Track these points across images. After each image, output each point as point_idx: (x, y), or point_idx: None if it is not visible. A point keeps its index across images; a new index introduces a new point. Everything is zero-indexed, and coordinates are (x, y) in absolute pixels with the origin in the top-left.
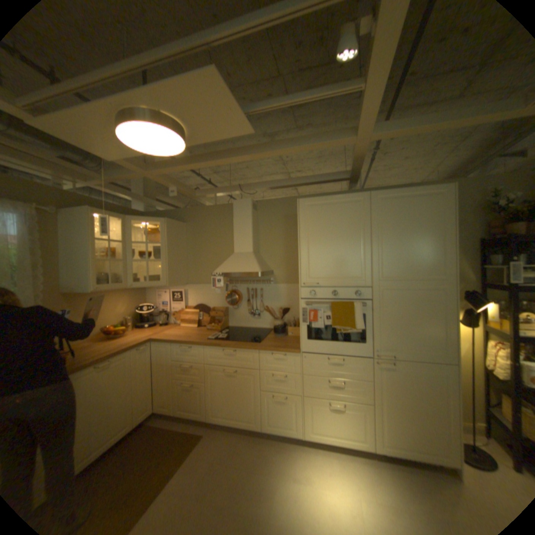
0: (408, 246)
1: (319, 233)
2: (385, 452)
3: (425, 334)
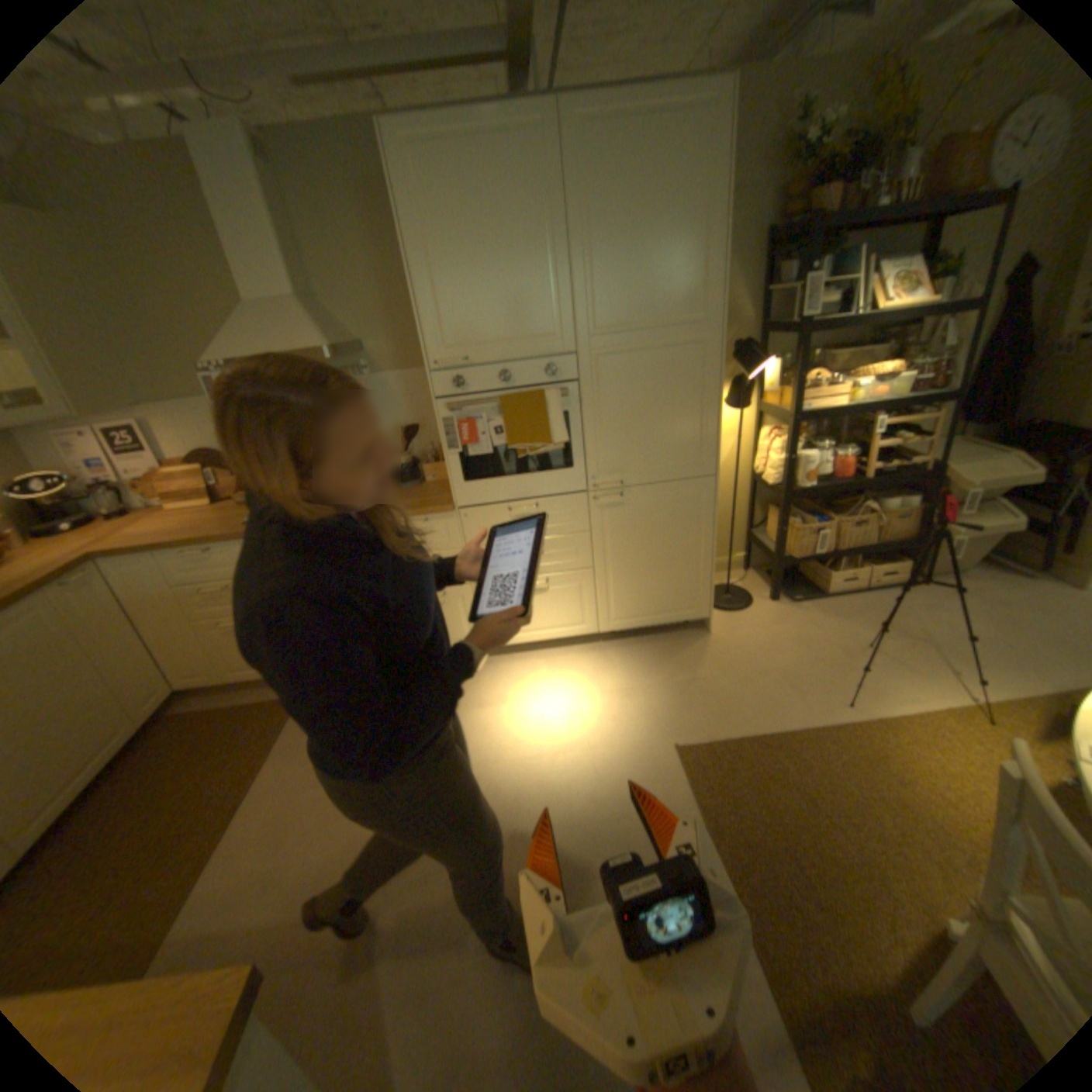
0: (641, 249)
1: (449, 225)
2: (611, 627)
3: (668, 432)
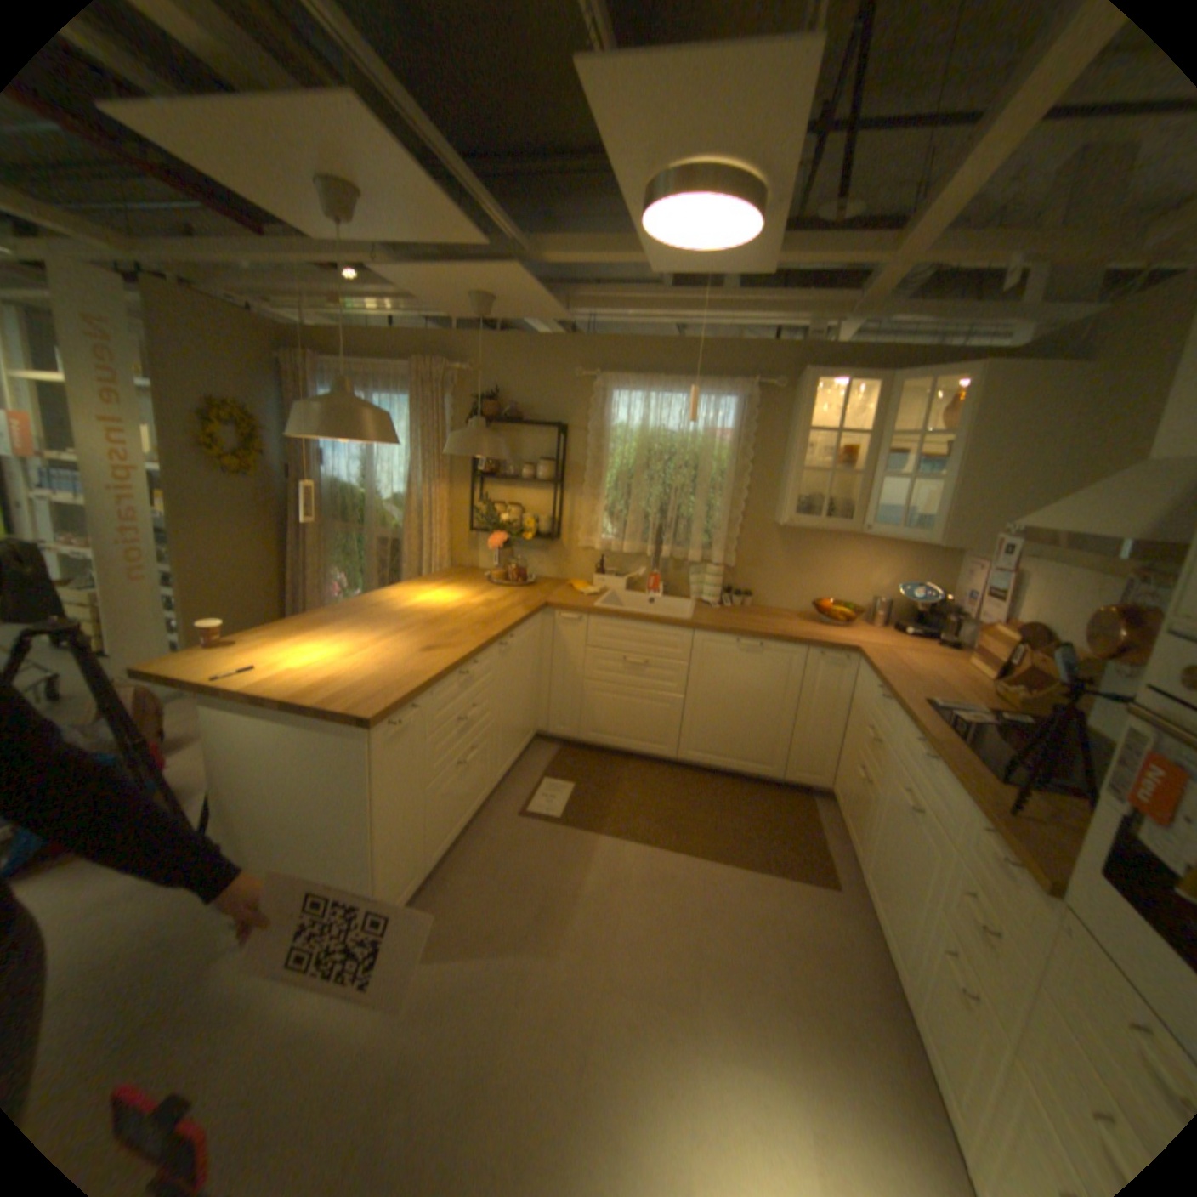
0: None
1: None
2: None
3: None
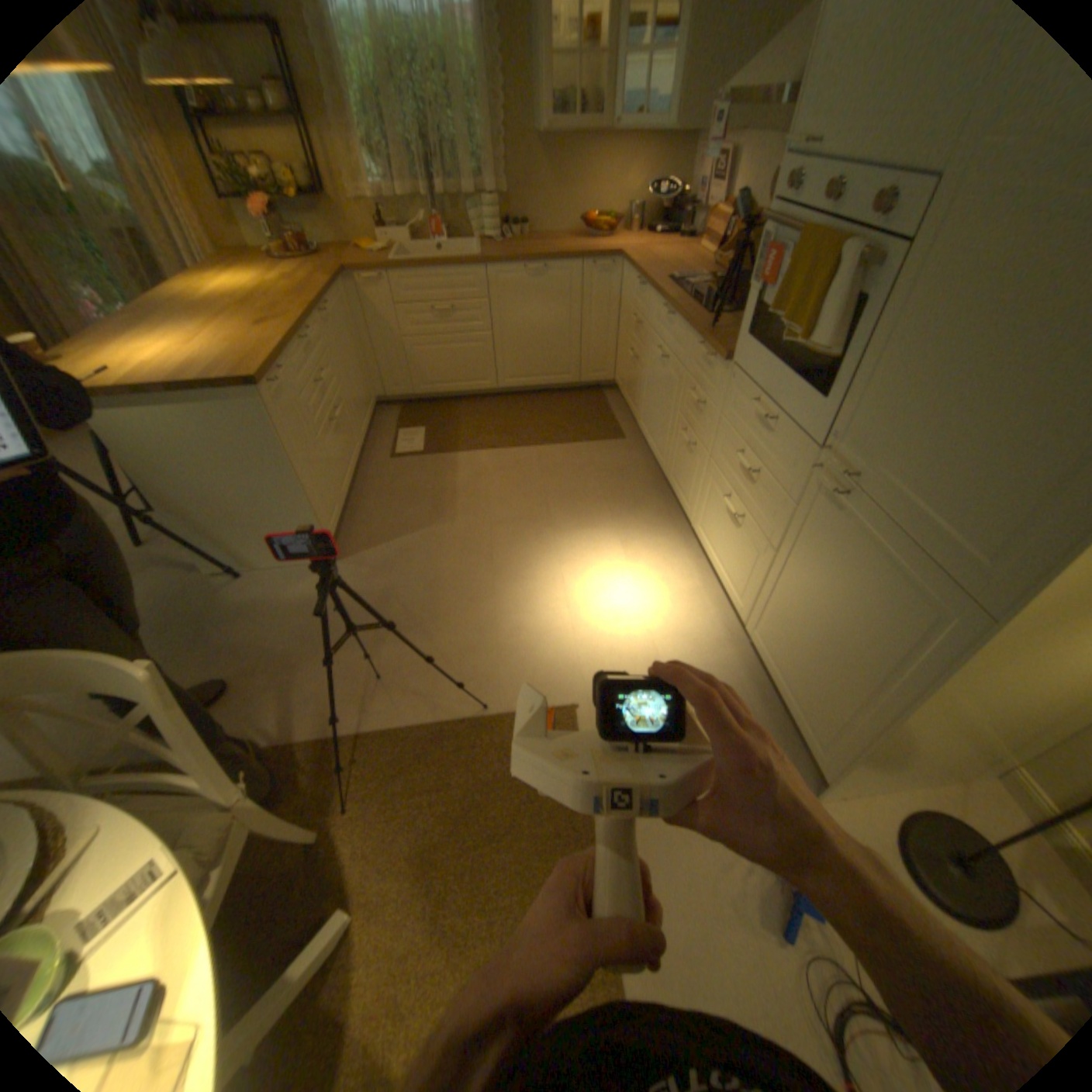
0: None
1: None
2: (751, 638)
3: (973, 454)
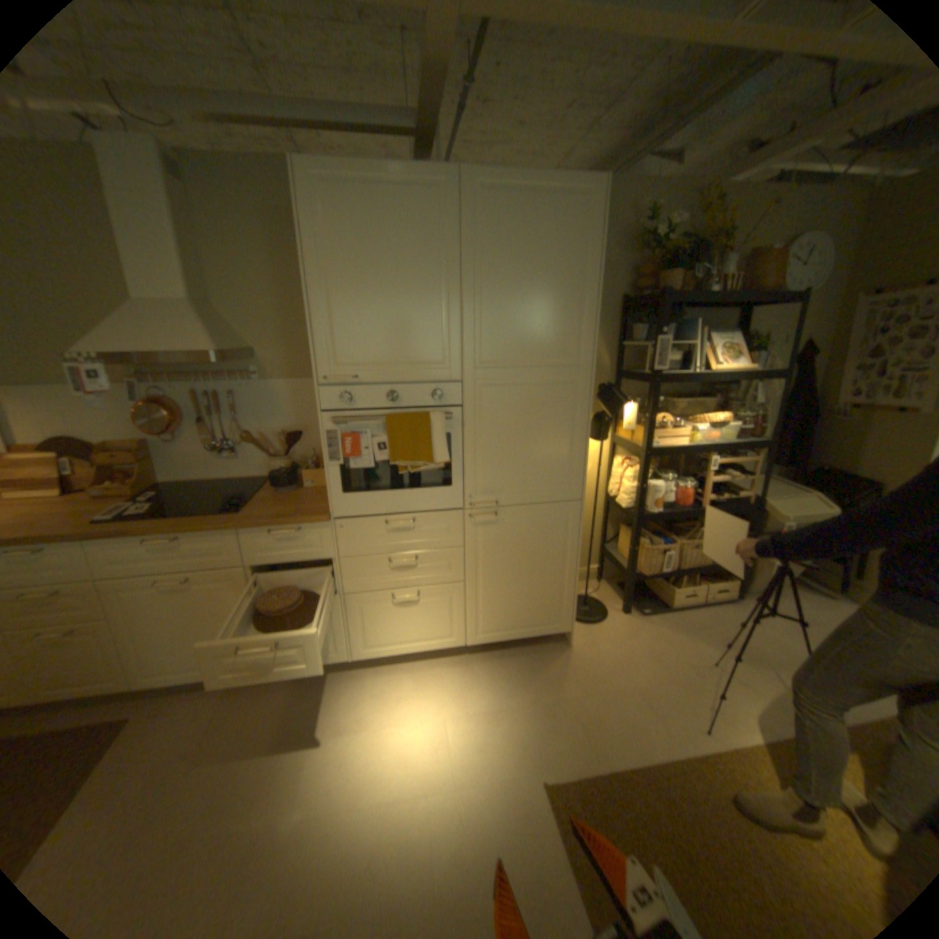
0: (525, 299)
1: (350, 256)
2: (478, 640)
3: (541, 459)
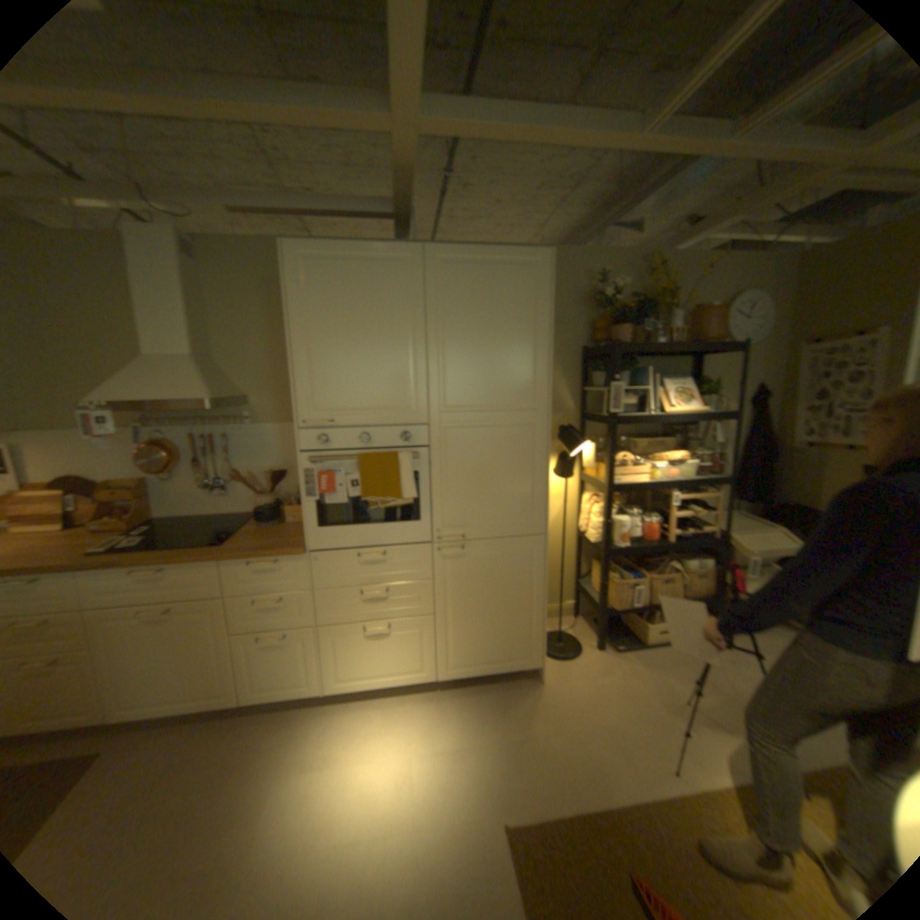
0: (482, 352)
1: (328, 319)
2: (448, 675)
3: (503, 494)
